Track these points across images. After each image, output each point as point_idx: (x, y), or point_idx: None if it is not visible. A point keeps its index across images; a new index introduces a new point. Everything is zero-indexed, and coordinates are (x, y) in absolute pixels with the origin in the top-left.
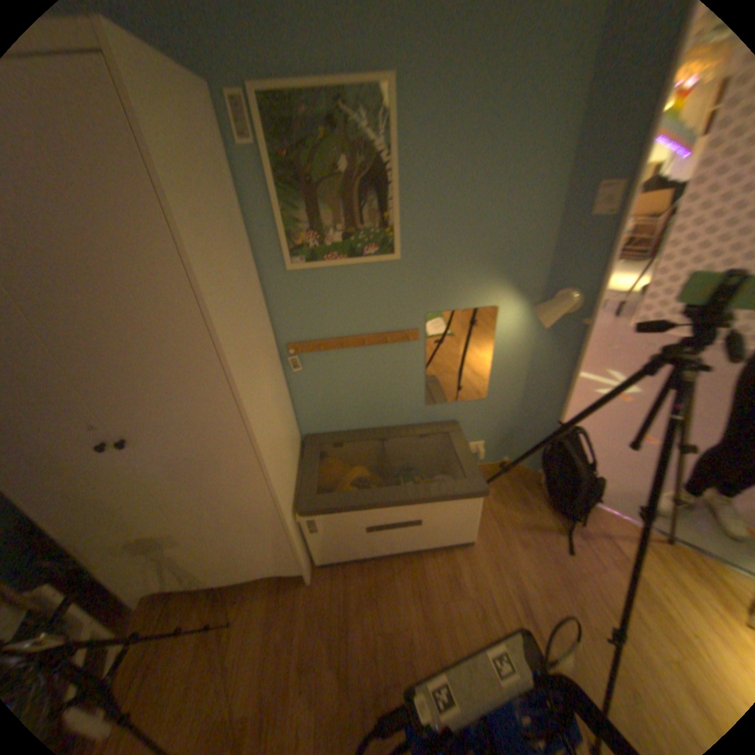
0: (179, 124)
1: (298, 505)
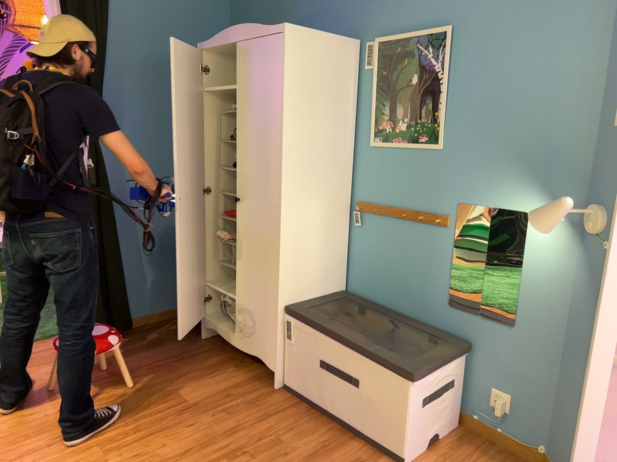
0: (311, 54)
1: (294, 305)
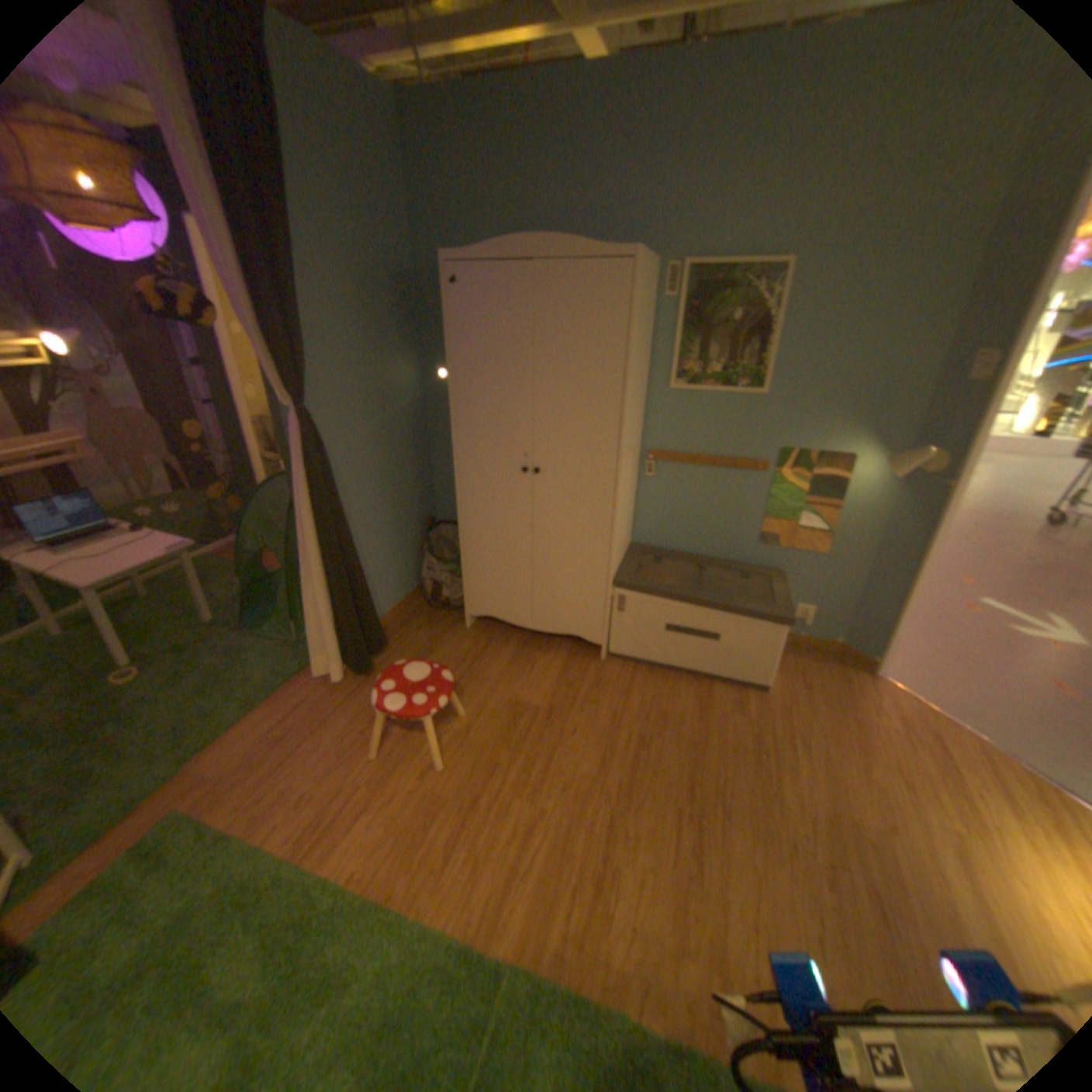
0: (644, 283)
1: (619, 576)
